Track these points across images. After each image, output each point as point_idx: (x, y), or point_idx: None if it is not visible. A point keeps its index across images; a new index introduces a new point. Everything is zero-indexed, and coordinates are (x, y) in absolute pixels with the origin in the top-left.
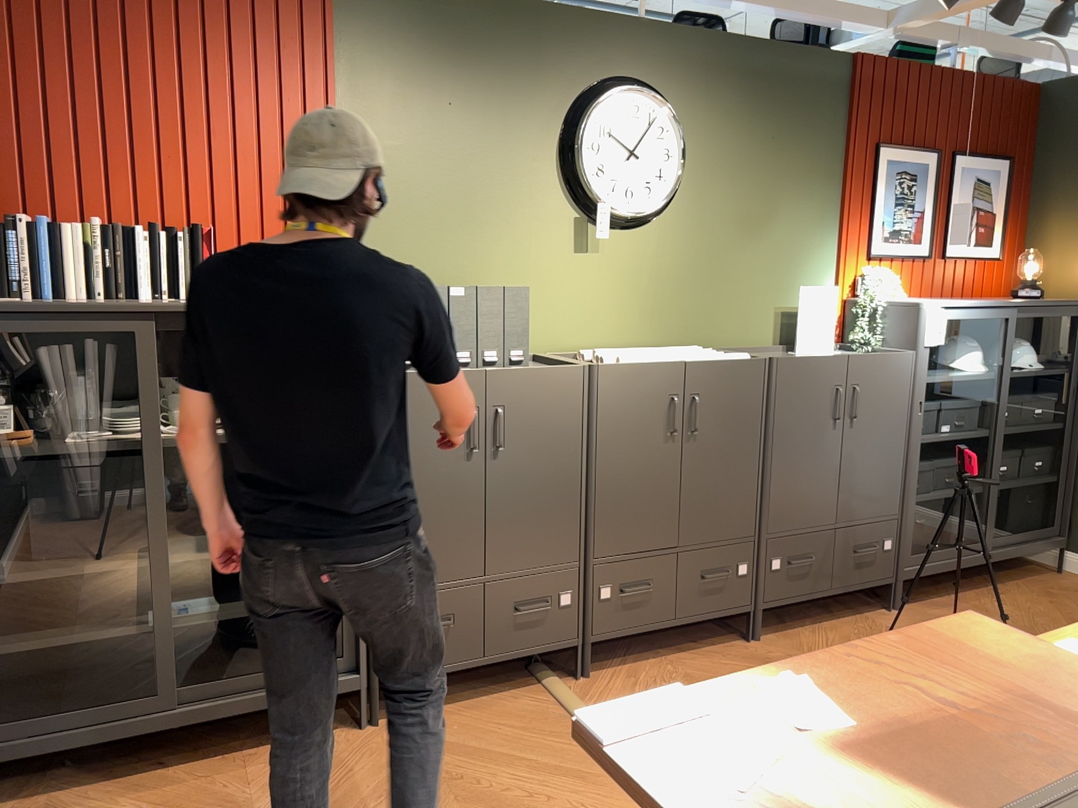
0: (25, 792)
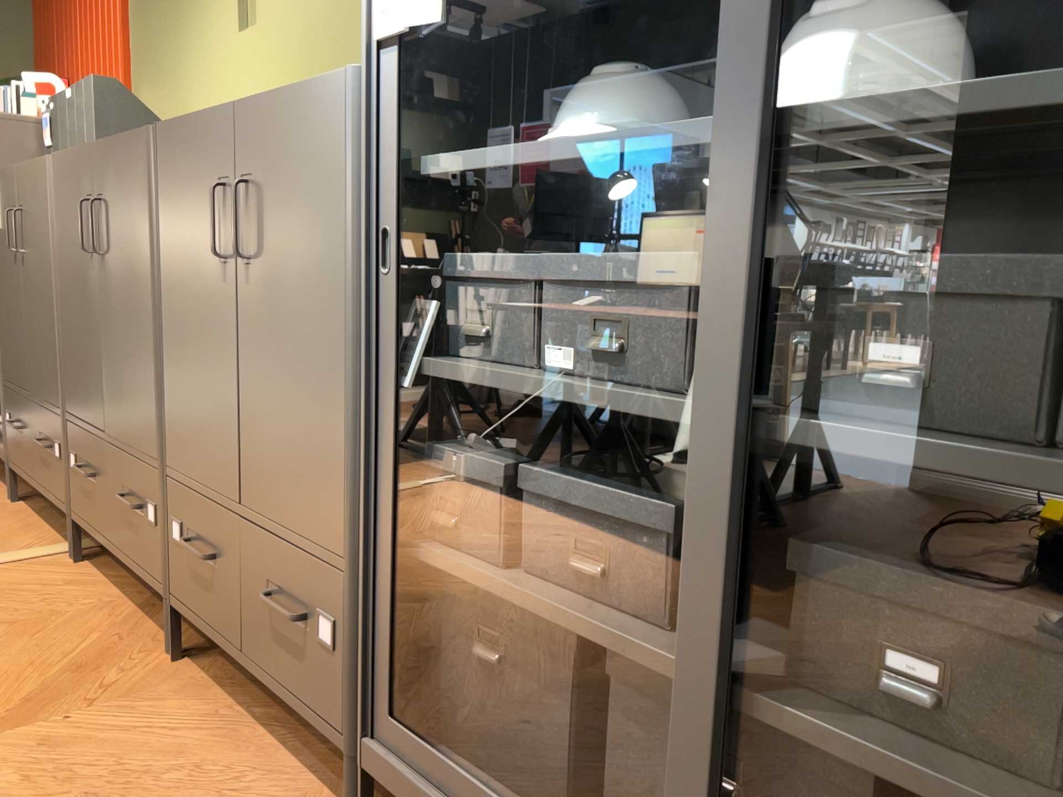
0: None
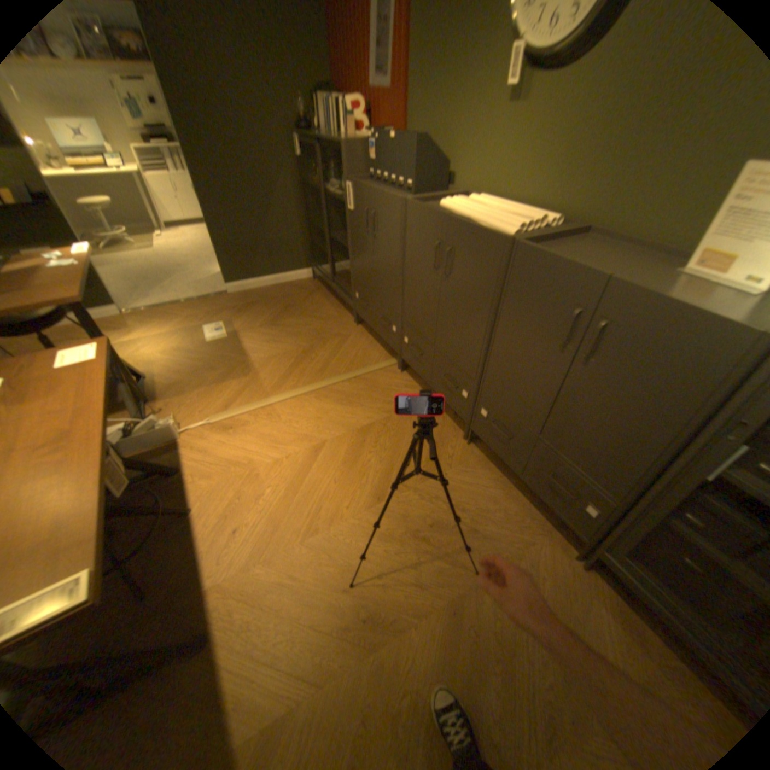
0: (326, 286)
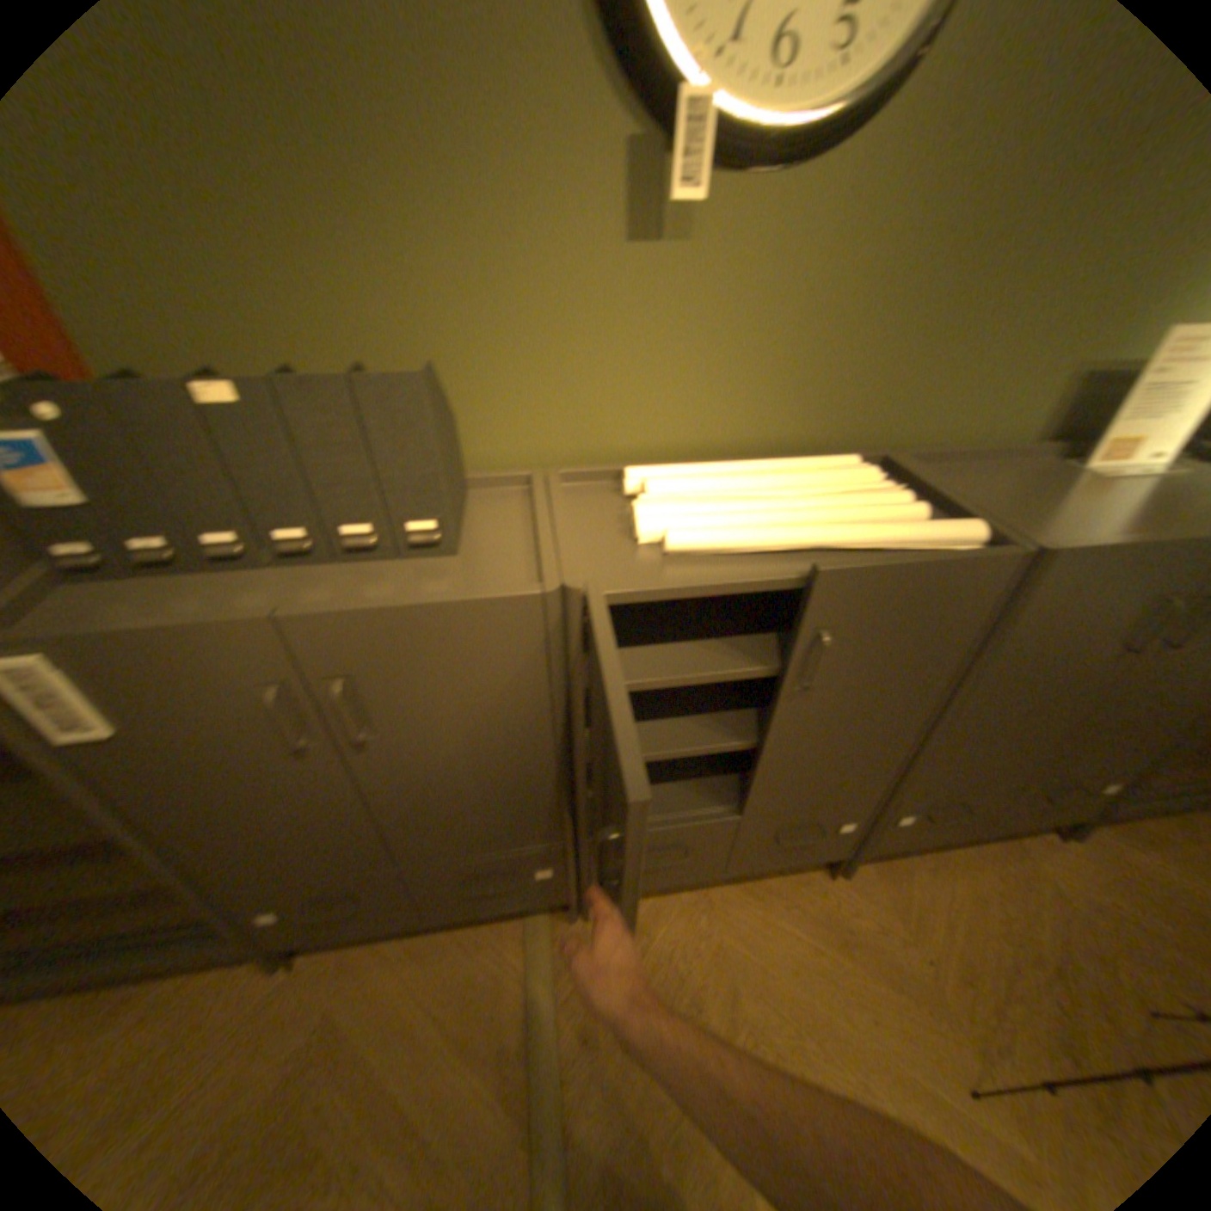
0: None
